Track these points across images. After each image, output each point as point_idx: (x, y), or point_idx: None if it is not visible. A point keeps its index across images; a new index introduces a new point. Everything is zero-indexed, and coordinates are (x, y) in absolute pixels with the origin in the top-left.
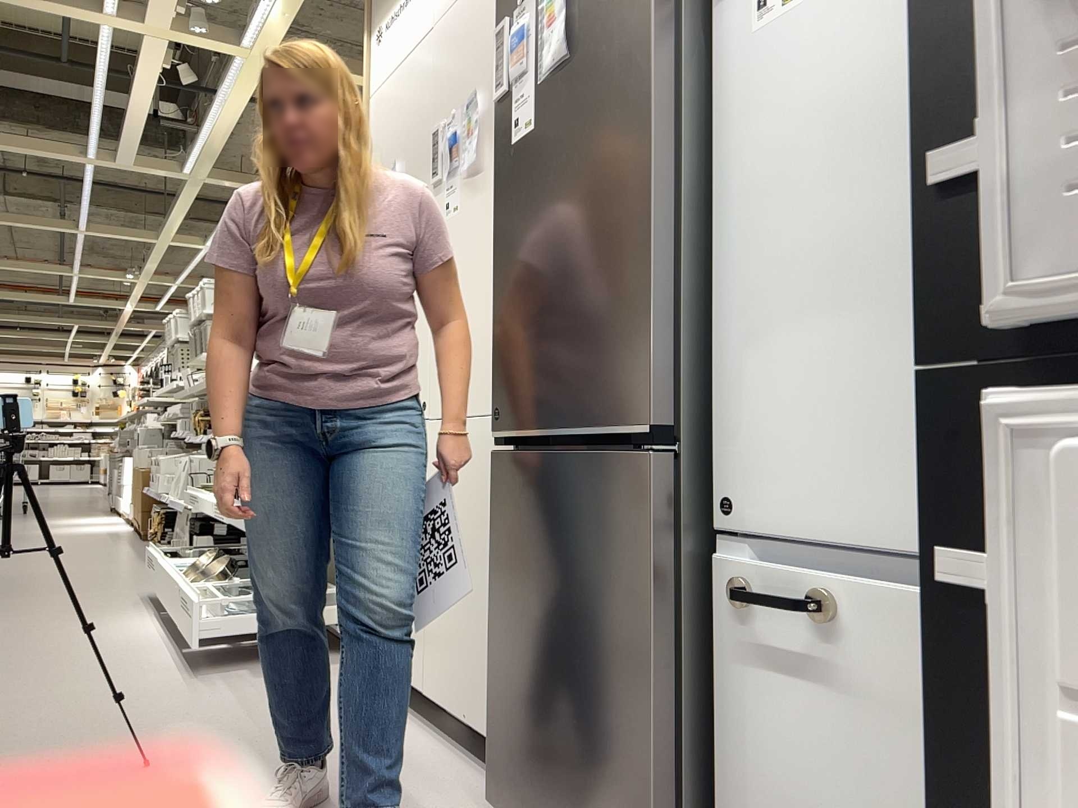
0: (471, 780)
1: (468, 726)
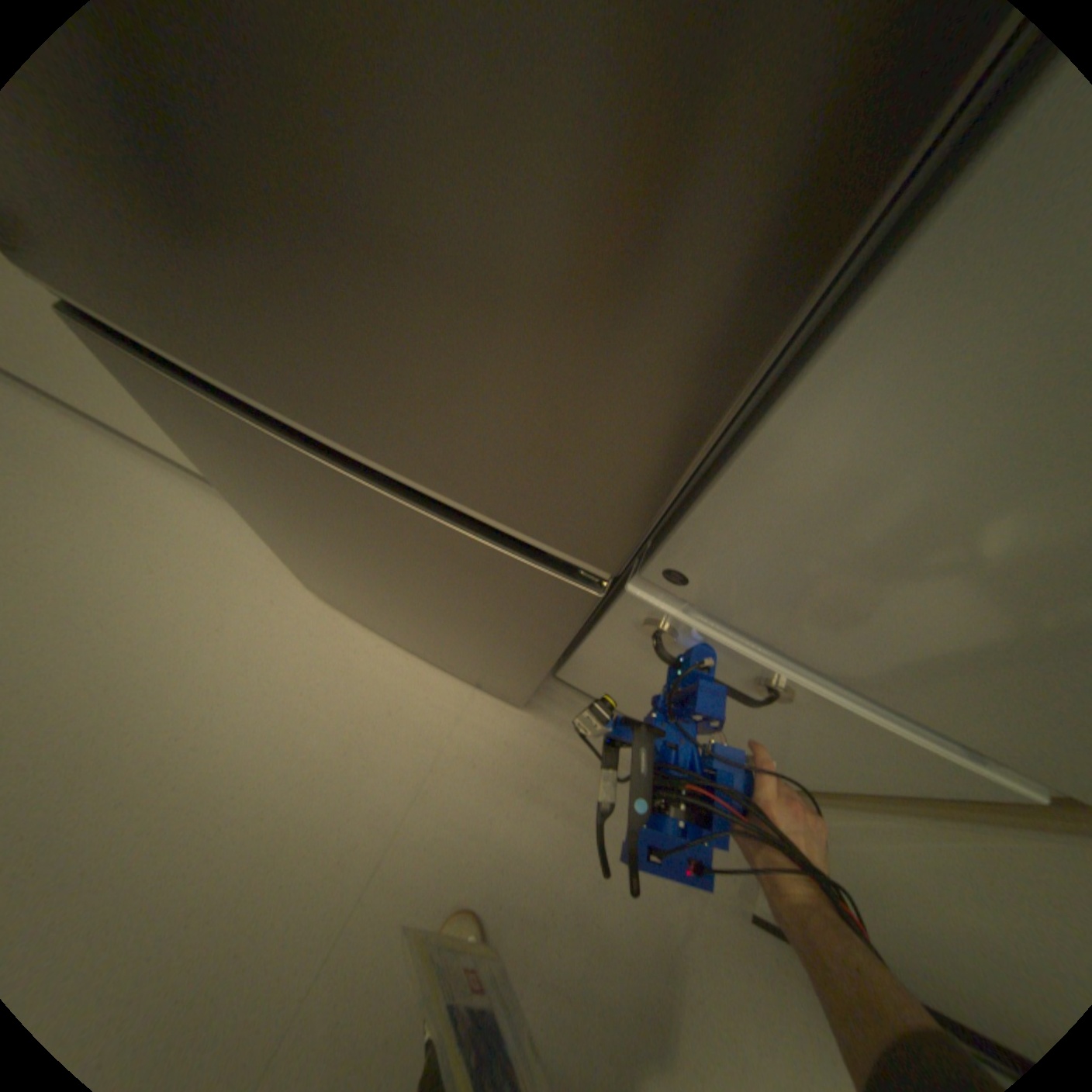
0: None
1: None
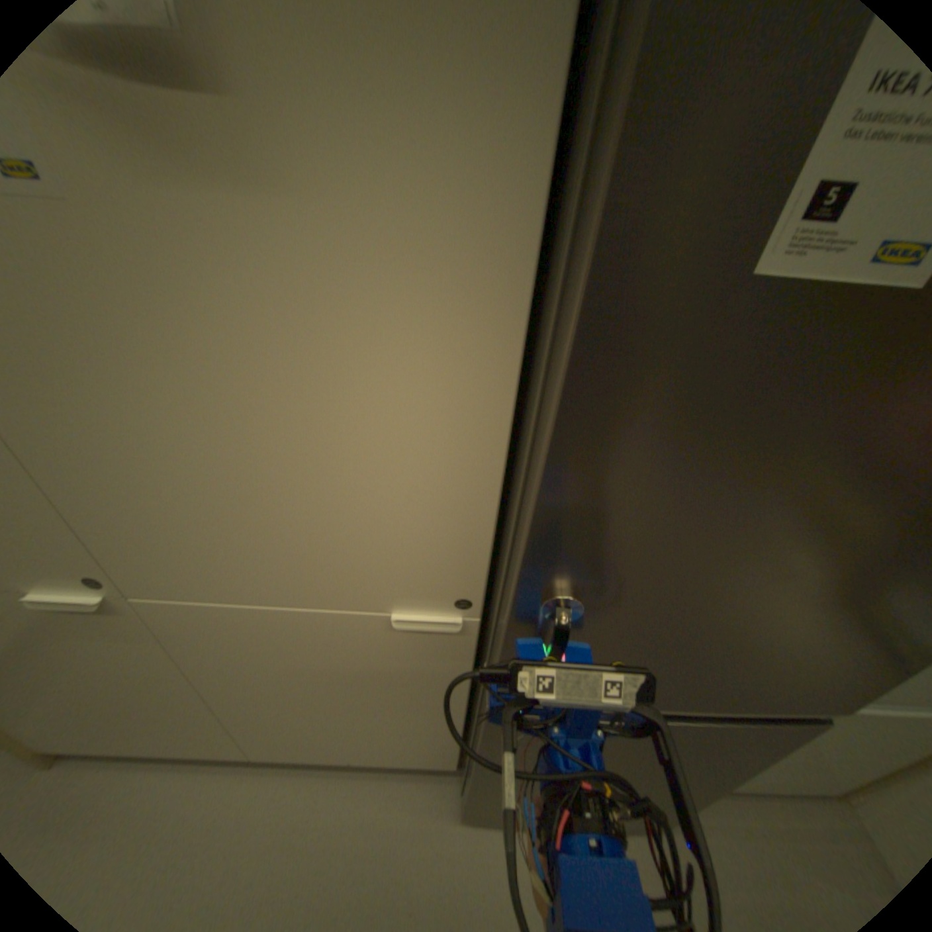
0: (385, 793)
1: (352, 765)
